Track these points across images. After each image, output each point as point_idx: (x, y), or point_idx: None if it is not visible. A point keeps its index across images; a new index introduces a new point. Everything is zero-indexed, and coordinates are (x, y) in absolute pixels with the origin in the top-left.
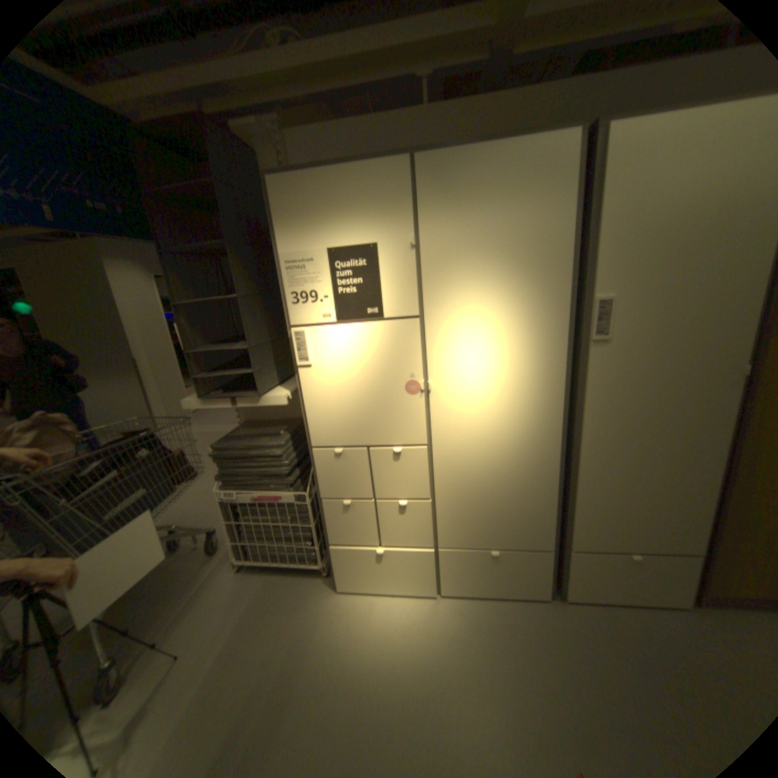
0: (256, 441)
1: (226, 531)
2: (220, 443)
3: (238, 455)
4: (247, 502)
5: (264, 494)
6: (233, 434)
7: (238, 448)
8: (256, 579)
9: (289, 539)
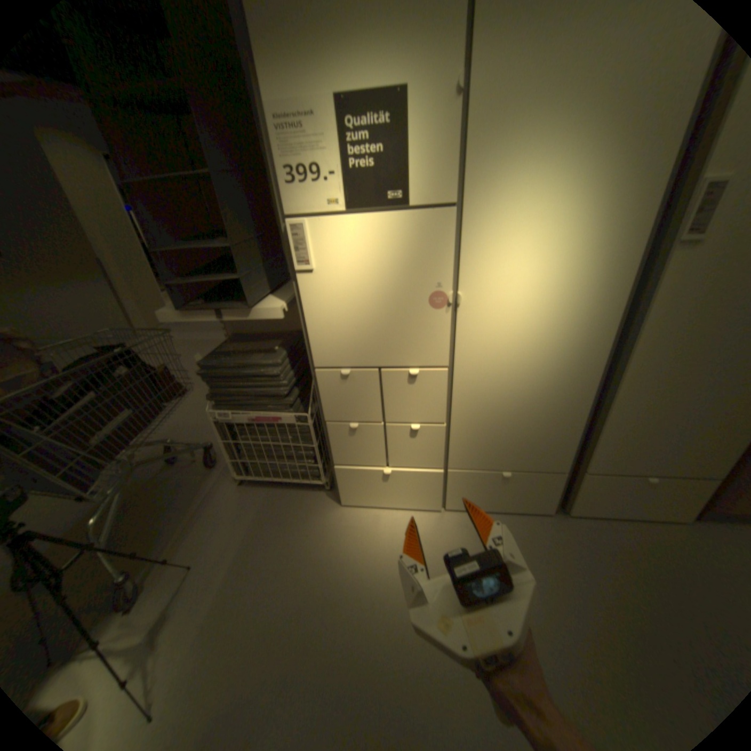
0: (248, 357)
1: (223, 448)
2: (206, 360)
3: (228, 373)
4: (243, 422)
5: (261, 414)
6: (220, 349)
7: (227, 365)
8: (259, 491)
9: (290, 456)
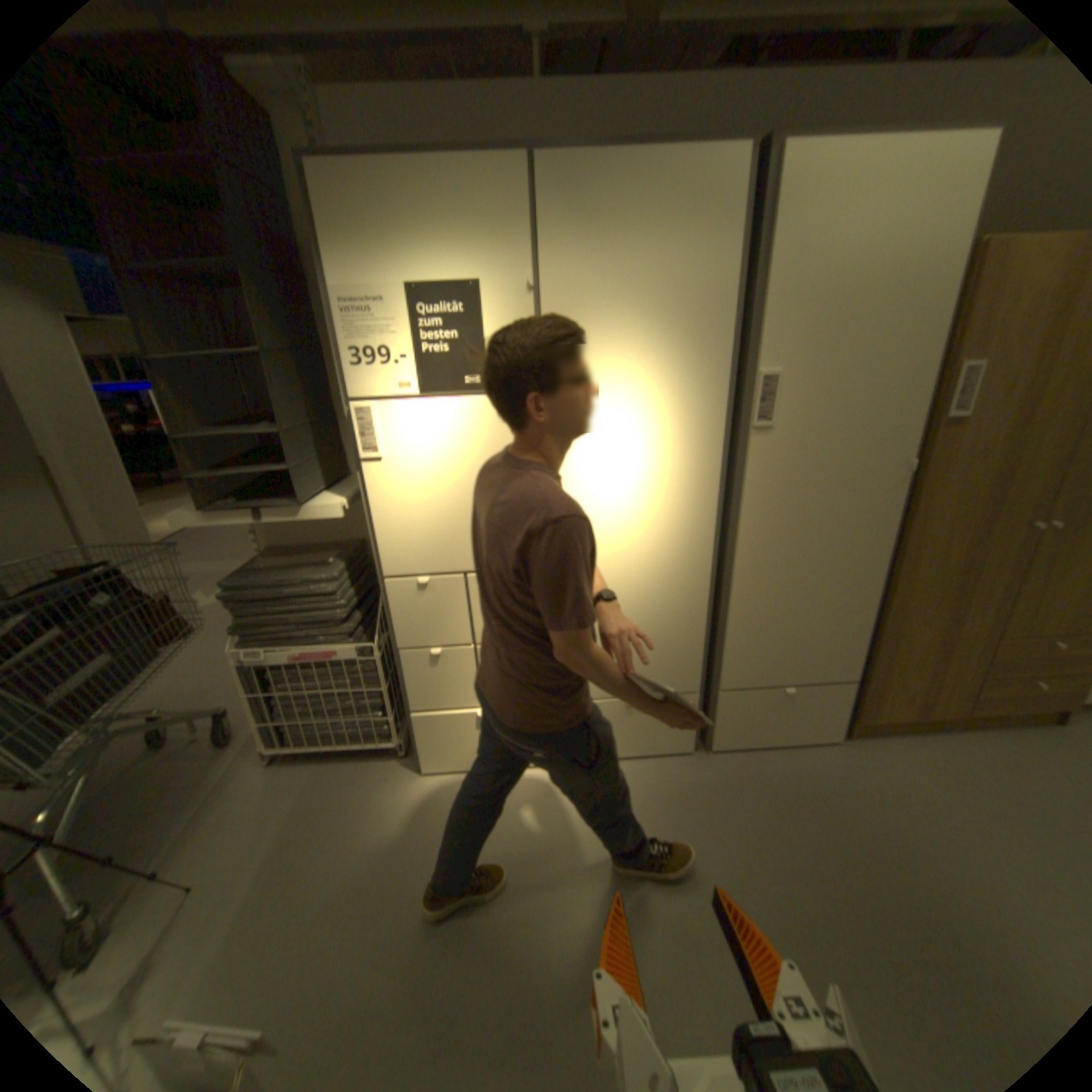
0: (293, 573)
1: (250, 707)
2: (233, 579)
3: (265, 594)
4: (283, 663)
5: (310, 649)
6: (252, 565)
7: (264, 584)
8: (300, 771)
9: (349, 709)
